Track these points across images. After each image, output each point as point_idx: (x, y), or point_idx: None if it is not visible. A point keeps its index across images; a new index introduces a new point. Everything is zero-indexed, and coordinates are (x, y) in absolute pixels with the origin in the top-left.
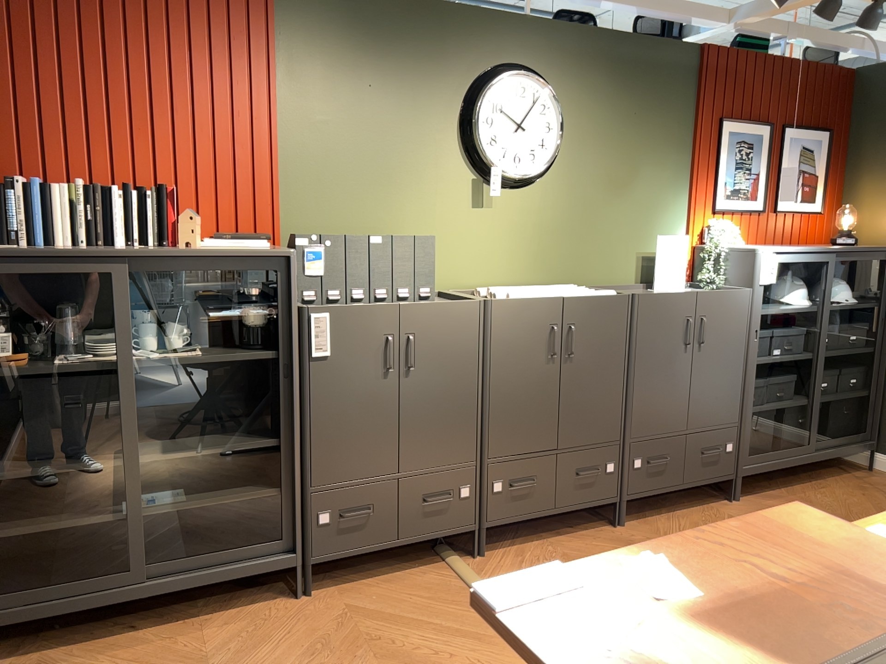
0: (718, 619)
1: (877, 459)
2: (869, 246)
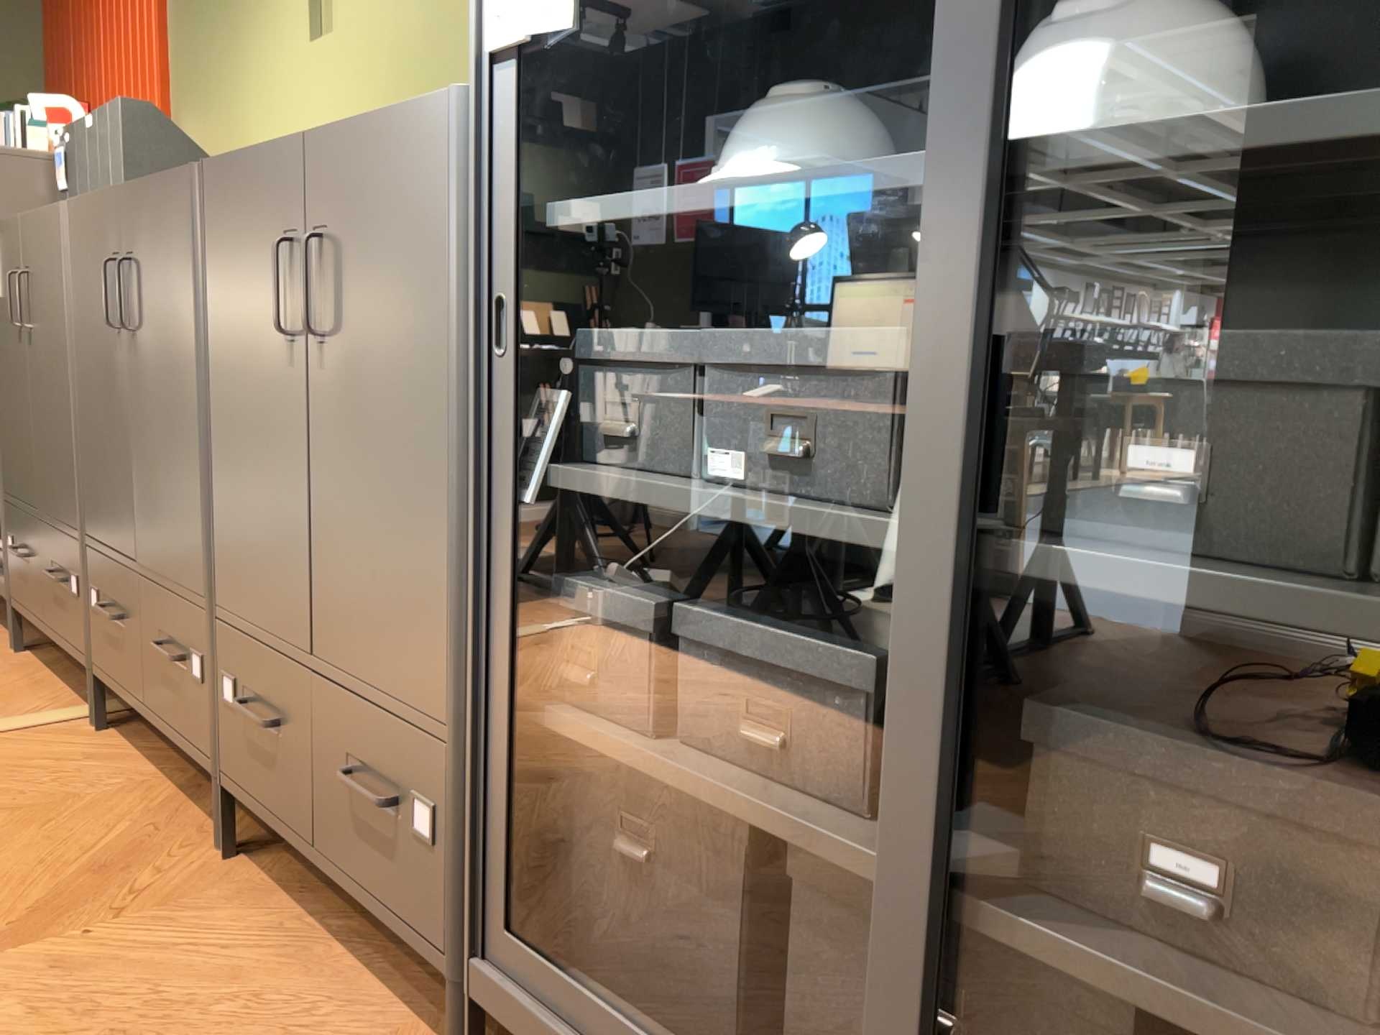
0: None
1: None
2: None
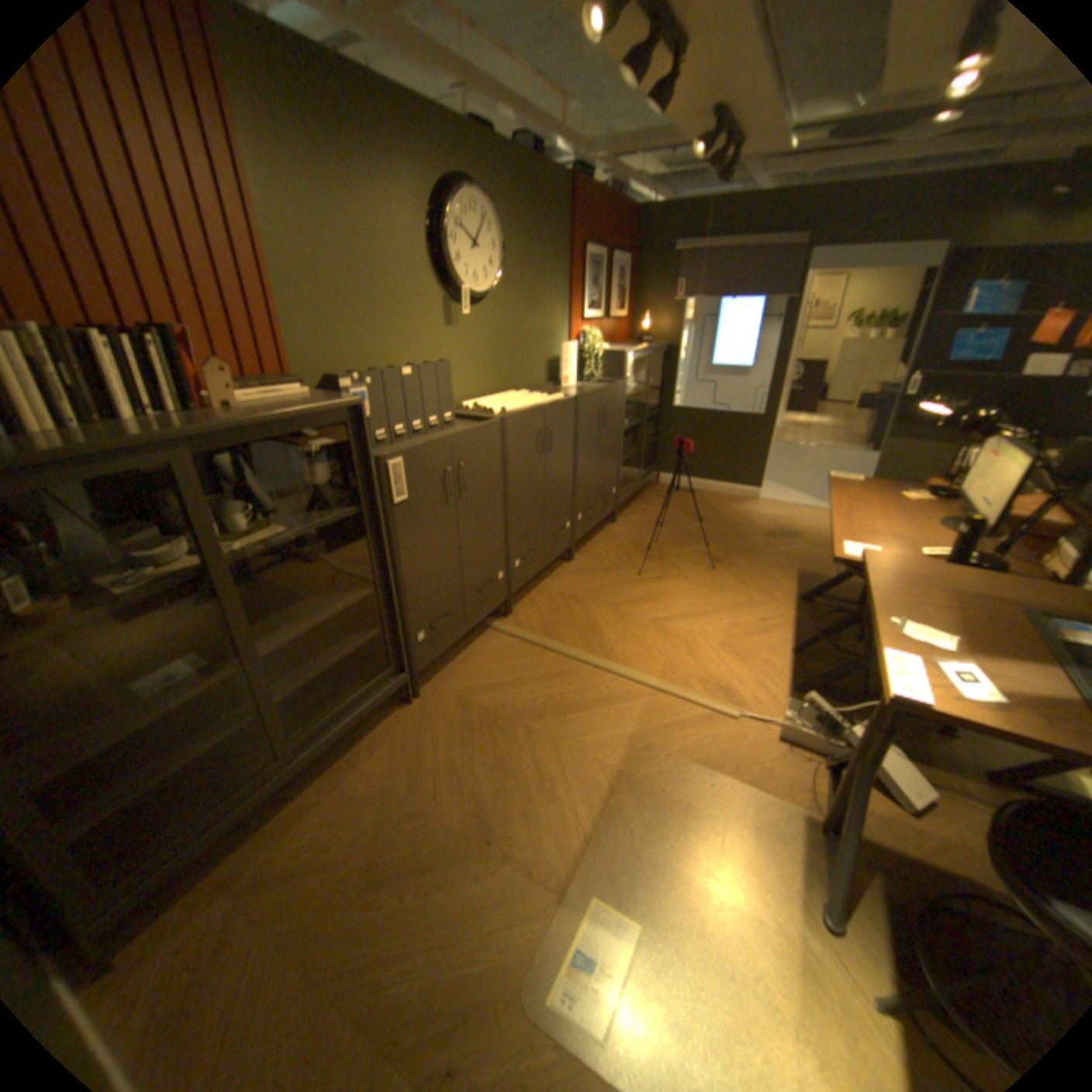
0: (970, 640)
1: (658, 477)
2: (654, 341)
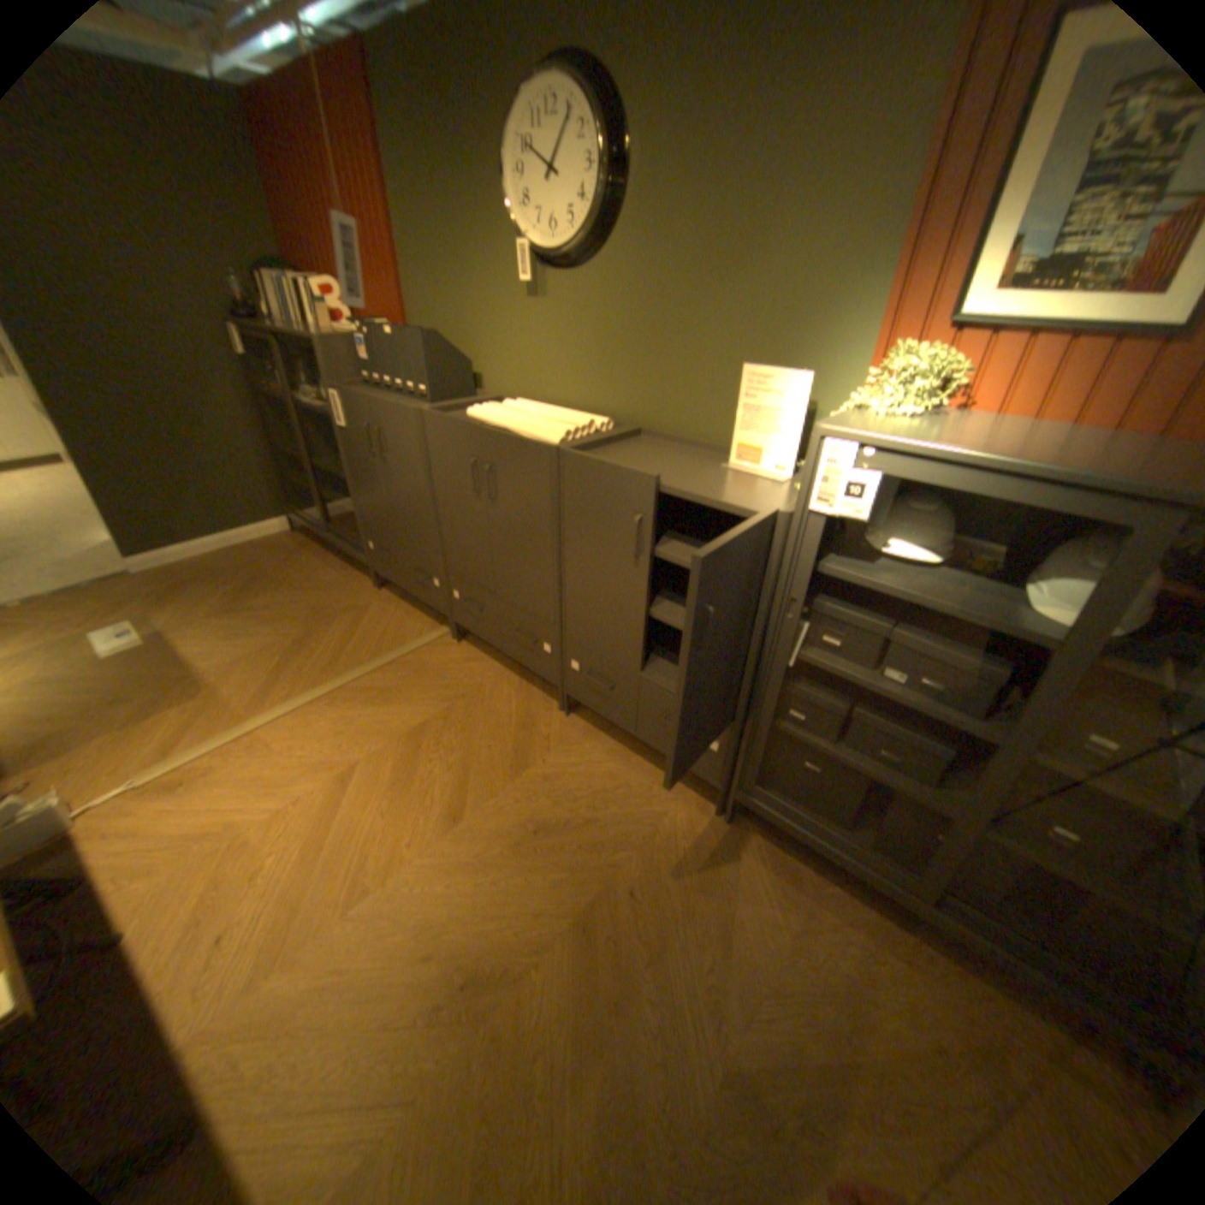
0: None
1: None
2: None
